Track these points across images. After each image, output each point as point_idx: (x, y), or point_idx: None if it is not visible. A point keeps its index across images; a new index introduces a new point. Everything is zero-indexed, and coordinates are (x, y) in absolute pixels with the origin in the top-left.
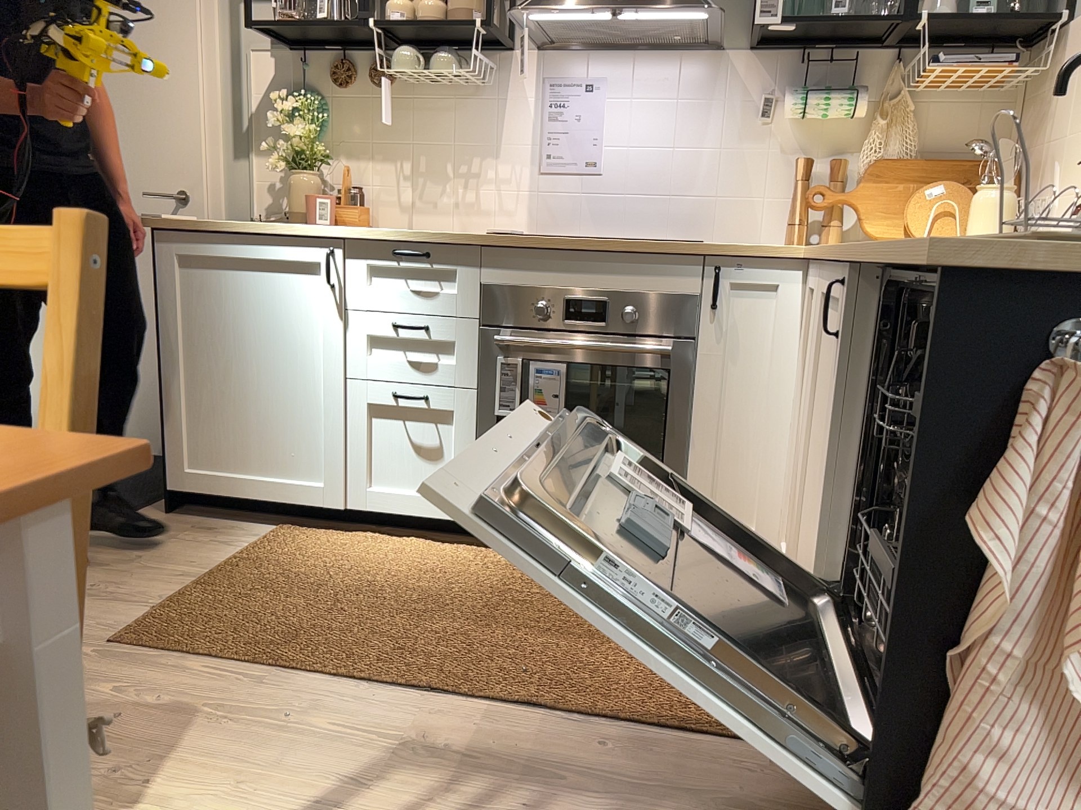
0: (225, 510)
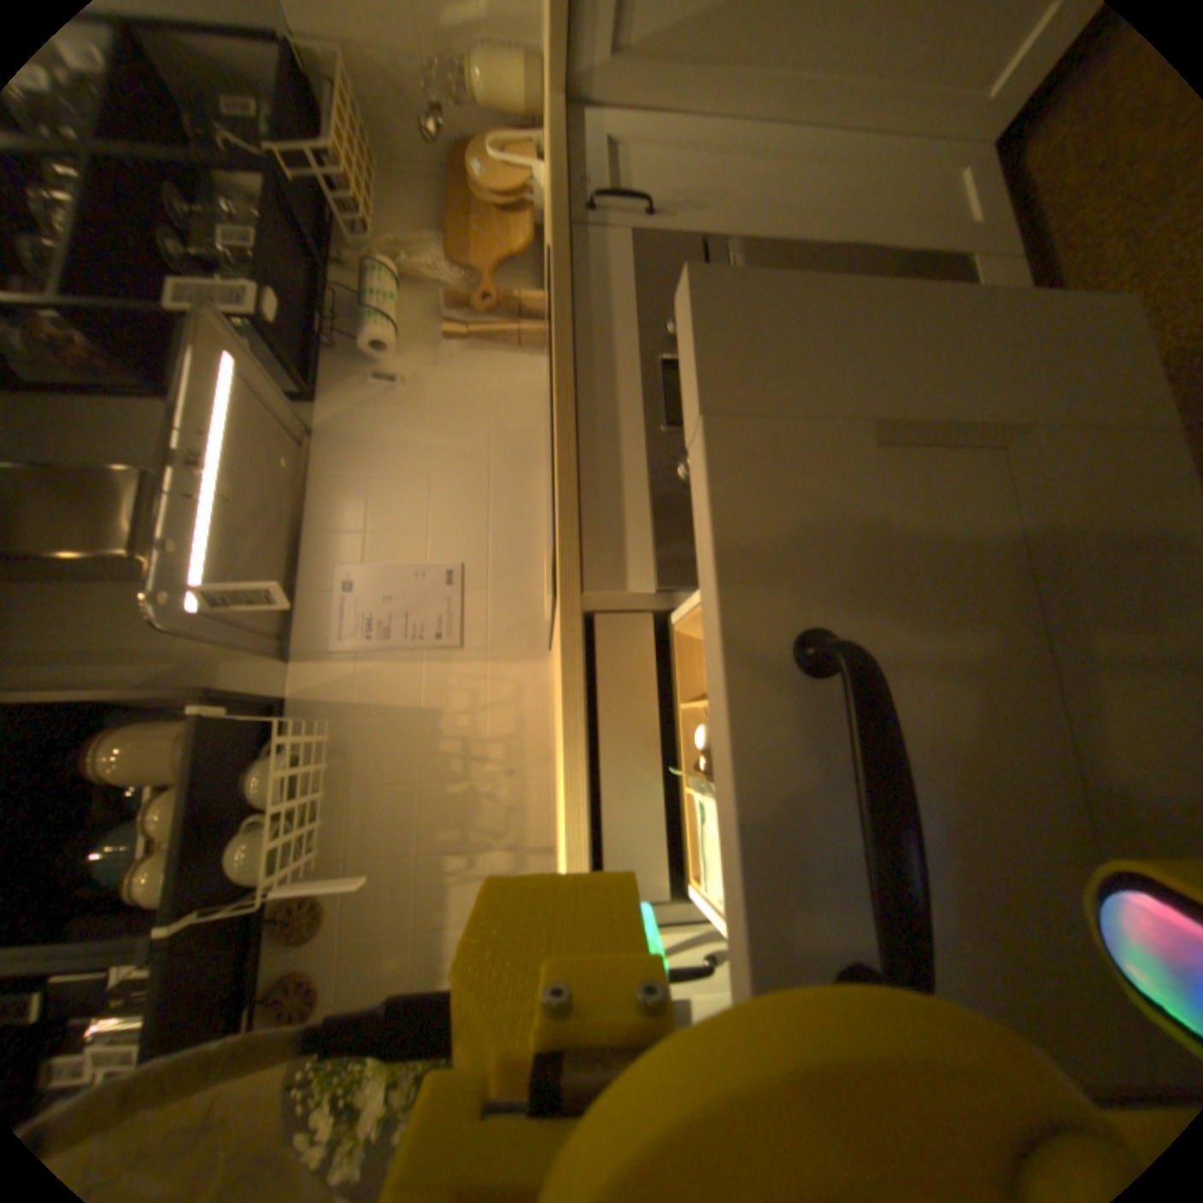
0: None
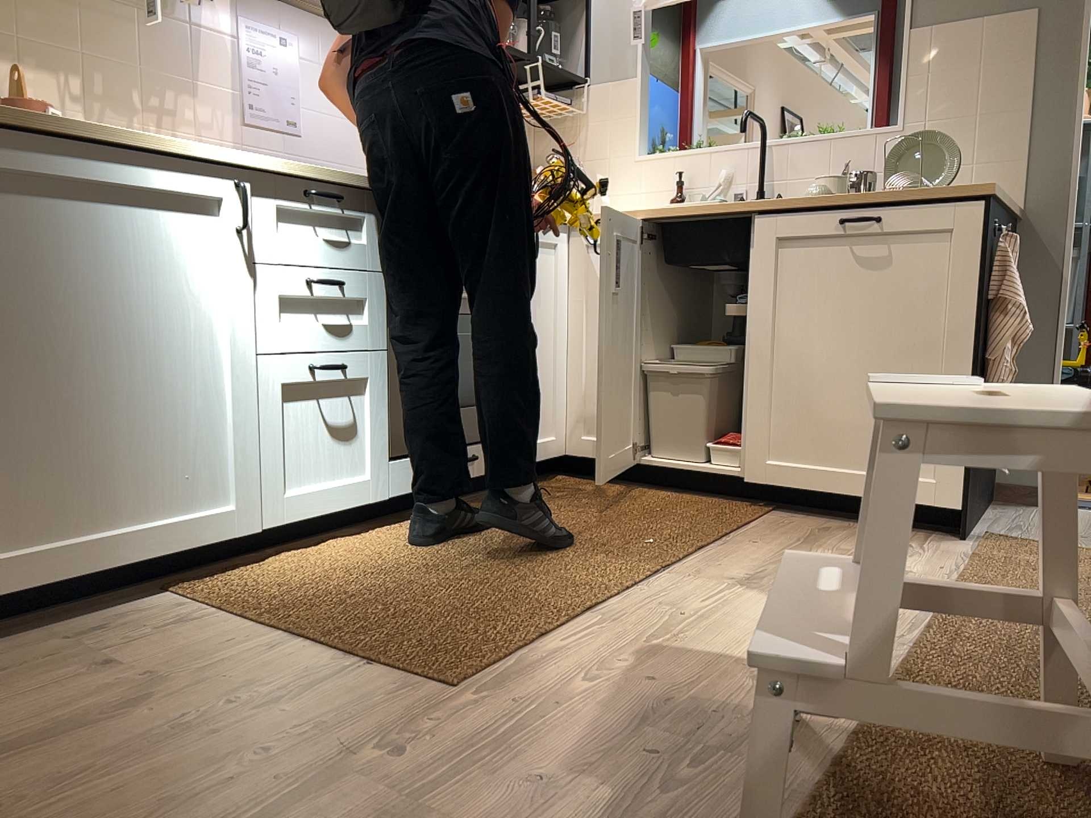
0: (26, 619)
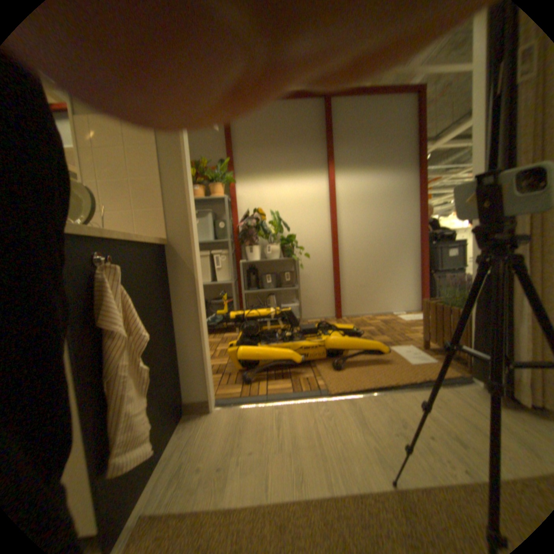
0: None
